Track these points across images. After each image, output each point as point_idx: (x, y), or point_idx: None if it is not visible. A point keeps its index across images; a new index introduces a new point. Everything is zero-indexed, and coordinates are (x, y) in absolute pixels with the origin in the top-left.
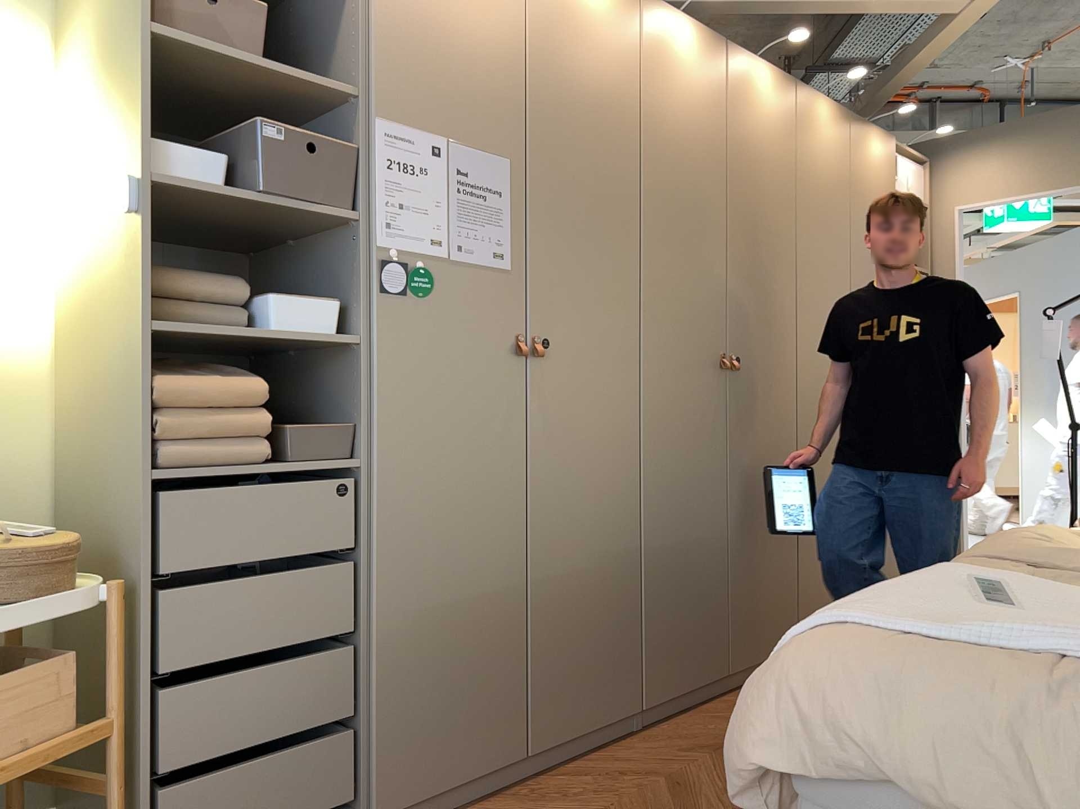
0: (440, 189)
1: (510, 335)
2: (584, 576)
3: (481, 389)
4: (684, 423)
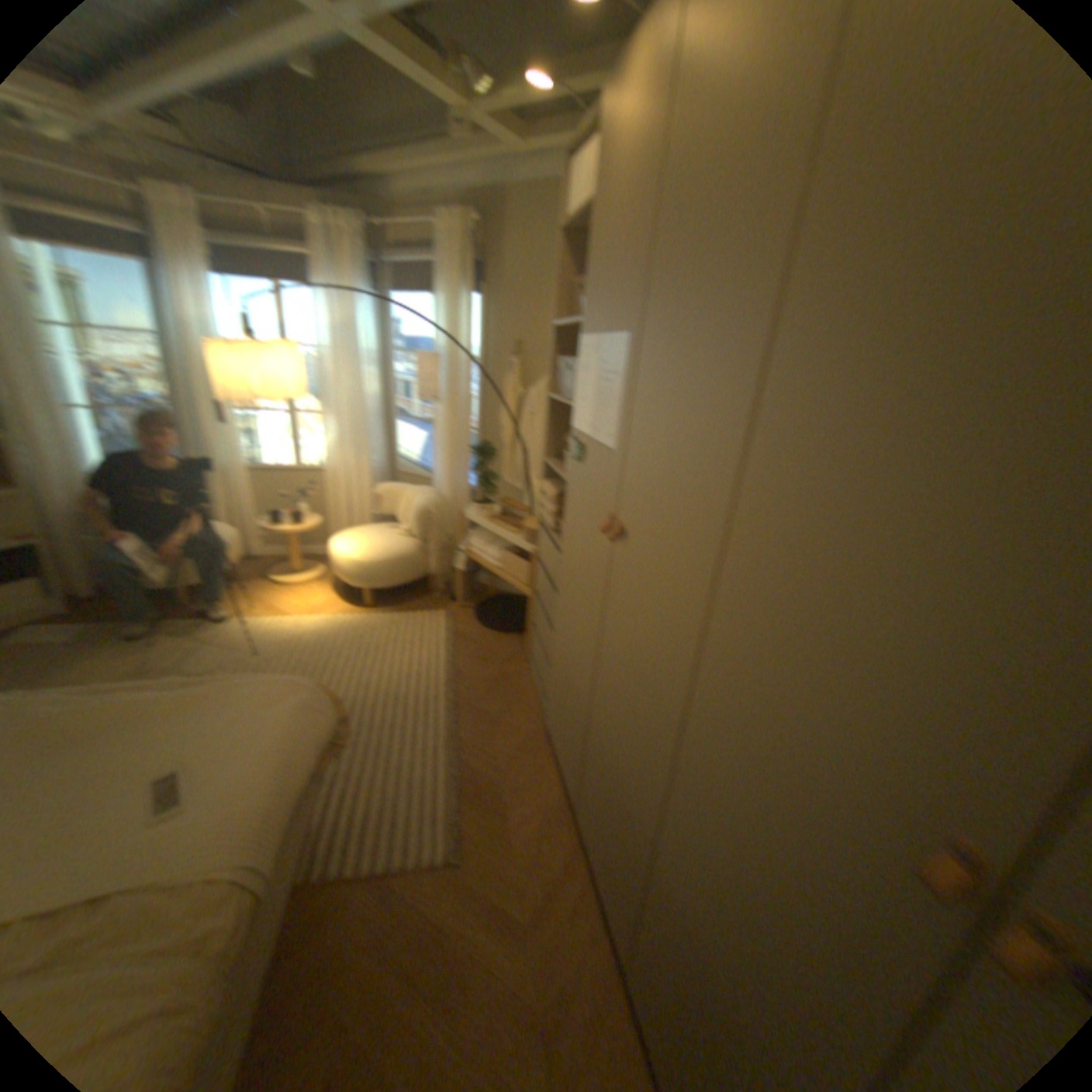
0: (595, 379)
1: (608, 514)
2: (615, 783)
3: (592, 549)
4: (767, 837)
